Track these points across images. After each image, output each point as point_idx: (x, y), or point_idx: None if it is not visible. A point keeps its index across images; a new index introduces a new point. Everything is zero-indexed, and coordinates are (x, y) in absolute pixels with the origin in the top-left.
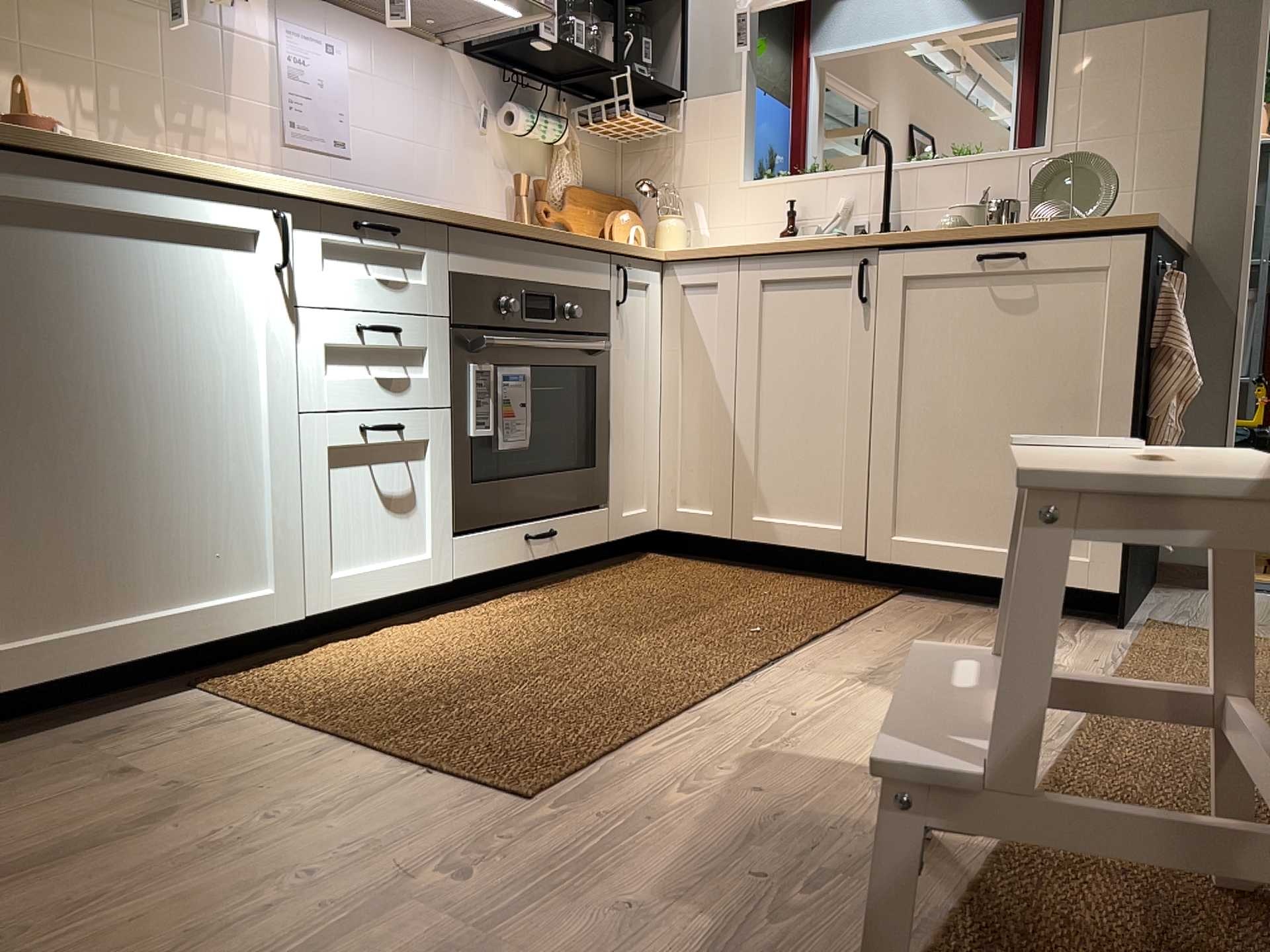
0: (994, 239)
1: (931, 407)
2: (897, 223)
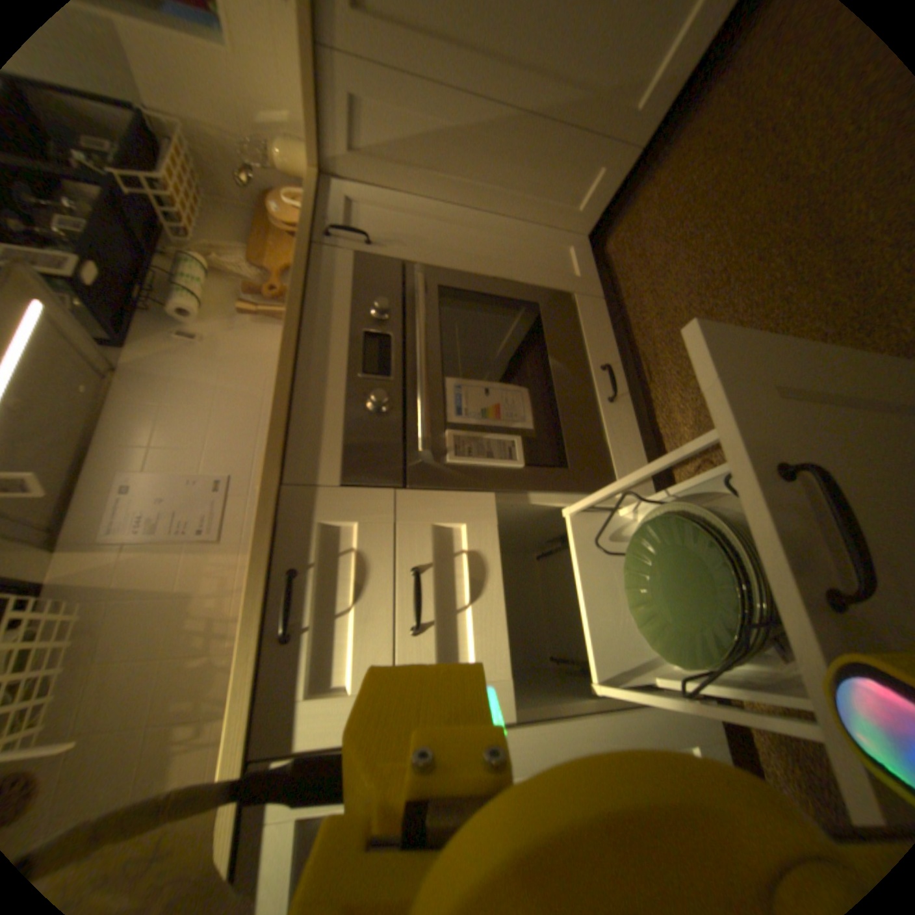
0: None
1: None
2: None
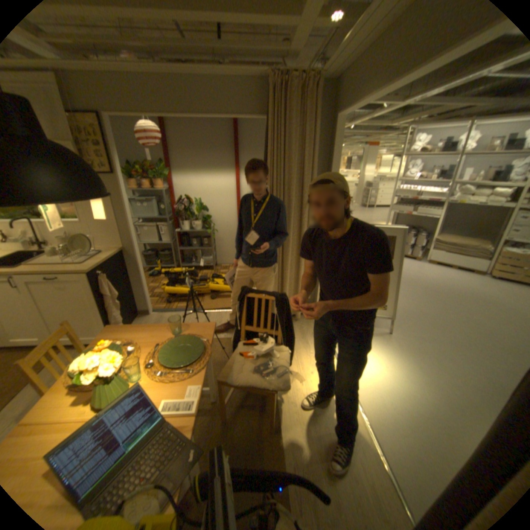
0: (48, 273)
1: (50, 310)
2: (44, 237)
